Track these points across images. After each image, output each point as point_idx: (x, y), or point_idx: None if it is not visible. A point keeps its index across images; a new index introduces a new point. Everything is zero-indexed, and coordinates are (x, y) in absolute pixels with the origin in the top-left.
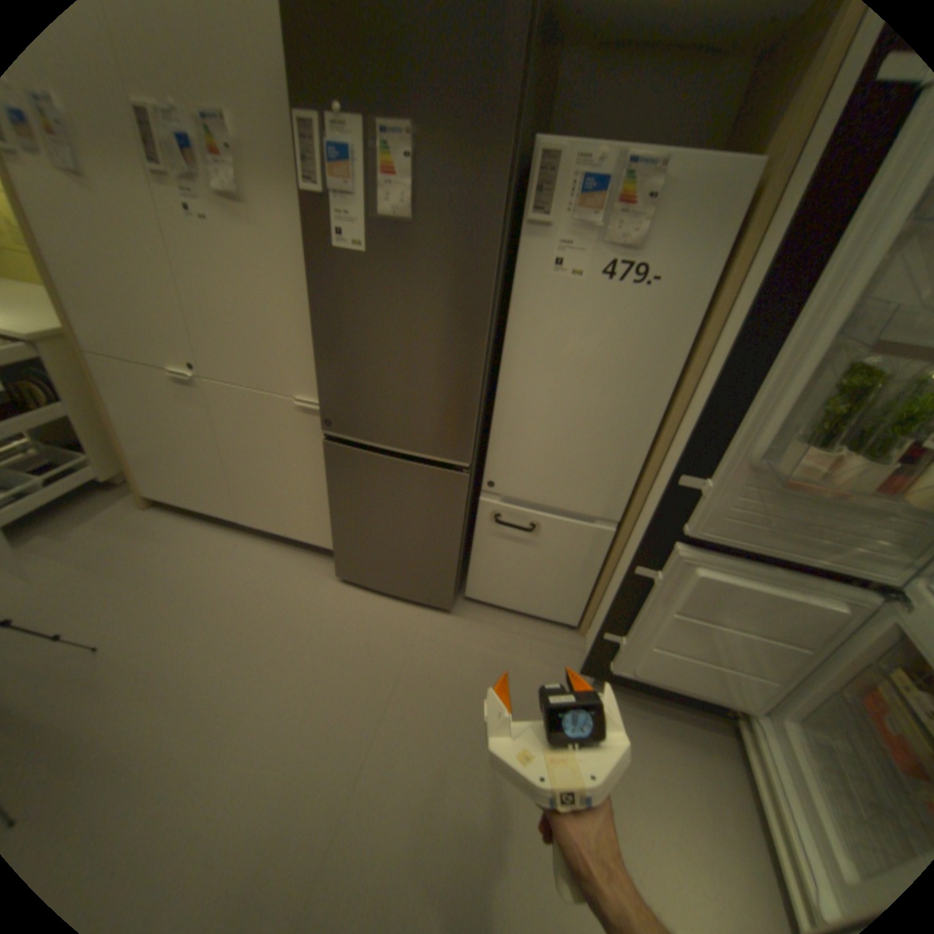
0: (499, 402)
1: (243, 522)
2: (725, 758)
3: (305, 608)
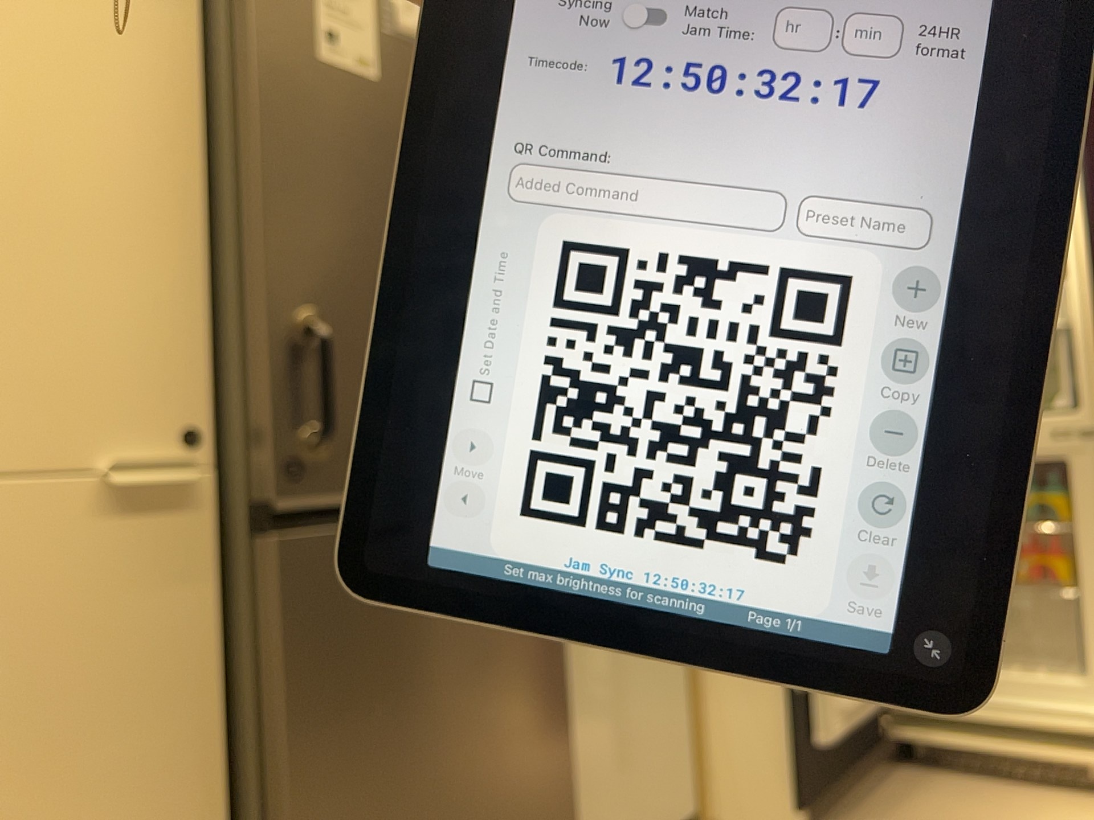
0: None
1: None
2: (932, 780)
3: None
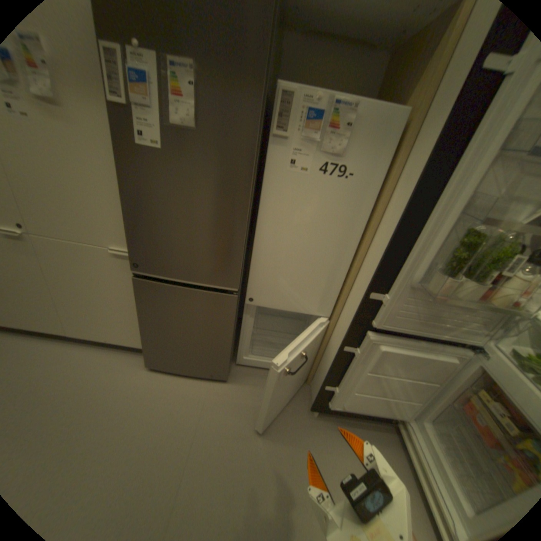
0: (255, 248)
1: (71, 334)
2: (393, 447)
3: (123, 393)
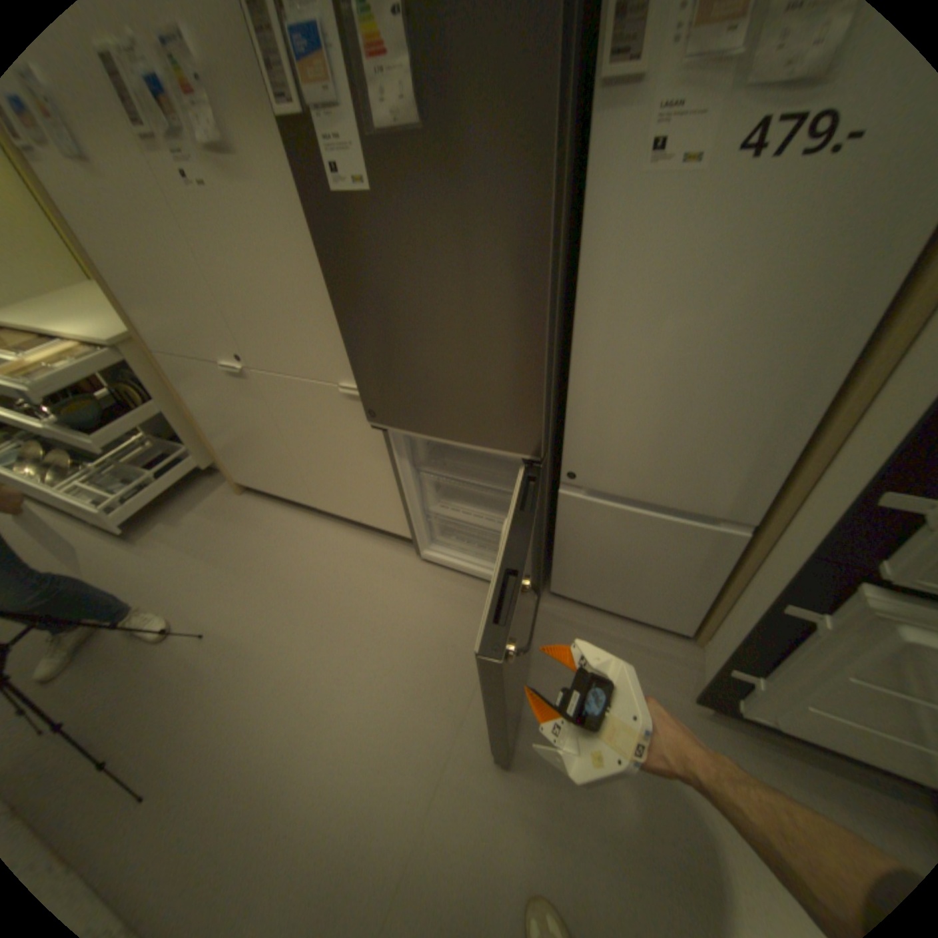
0: (576, 374)
1: (322, 508)
2: None
3: (382, 601)
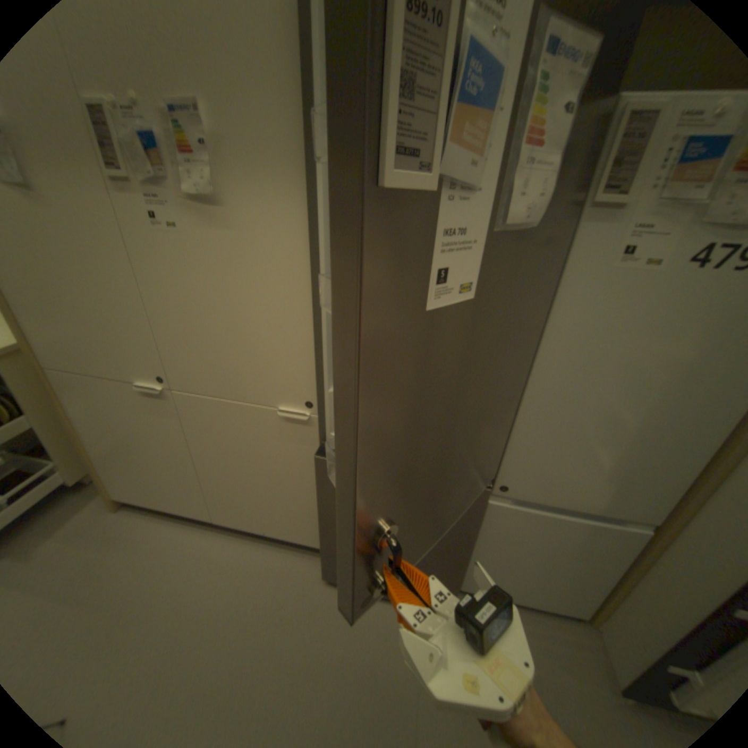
0: (526, 407)
1: (219, 522)
2: None
3: (295, 626)
